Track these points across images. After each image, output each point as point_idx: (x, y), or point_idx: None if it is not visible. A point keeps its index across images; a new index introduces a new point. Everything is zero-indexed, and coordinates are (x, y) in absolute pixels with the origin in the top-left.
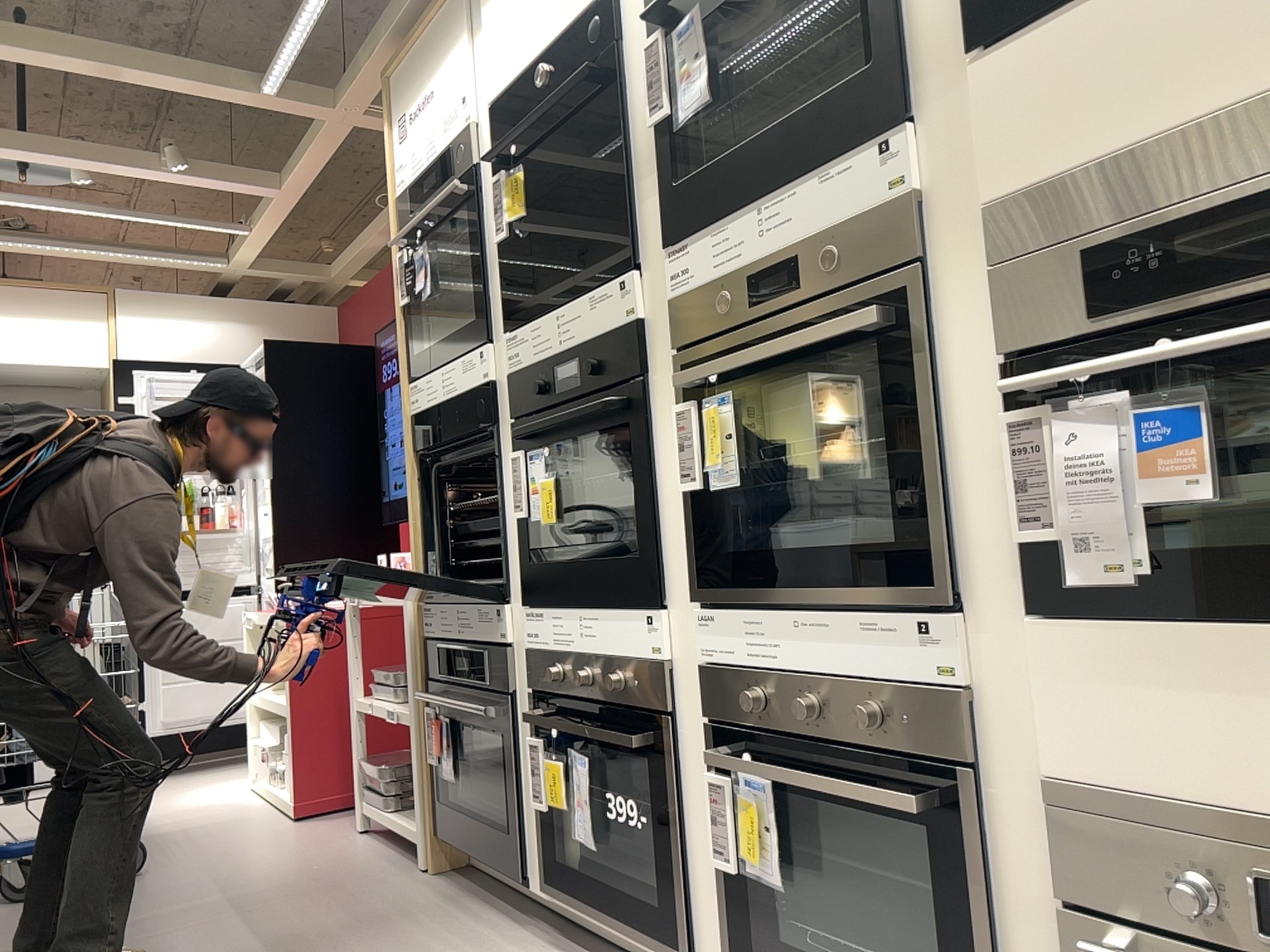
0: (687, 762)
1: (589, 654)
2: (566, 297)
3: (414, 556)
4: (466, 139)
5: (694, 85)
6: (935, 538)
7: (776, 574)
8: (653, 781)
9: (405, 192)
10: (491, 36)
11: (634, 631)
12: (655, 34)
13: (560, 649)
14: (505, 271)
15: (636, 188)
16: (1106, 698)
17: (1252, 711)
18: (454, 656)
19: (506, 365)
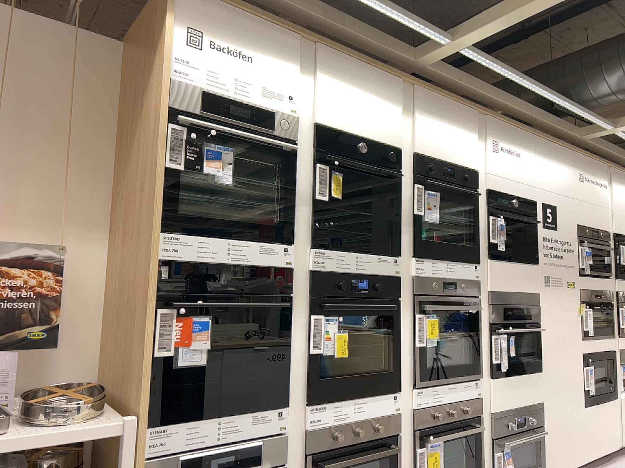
0: (400, 450)
1: (360, 419)
2: (357, 249)
3: (147, 384)
4: (295, 123)
5: (434, 214)
6: (479, 361)
7: (443, 373)
8: (388, 465)
9: (197, 89)
10: (327, 93)
11: (386, 403)
12: (422, 185)
13: (339, 422)
14: (314, 214)
15: (401, 227)
16: (500, 392)
17: (514, 390)
18: (209, 459)
19: (313, 266)
